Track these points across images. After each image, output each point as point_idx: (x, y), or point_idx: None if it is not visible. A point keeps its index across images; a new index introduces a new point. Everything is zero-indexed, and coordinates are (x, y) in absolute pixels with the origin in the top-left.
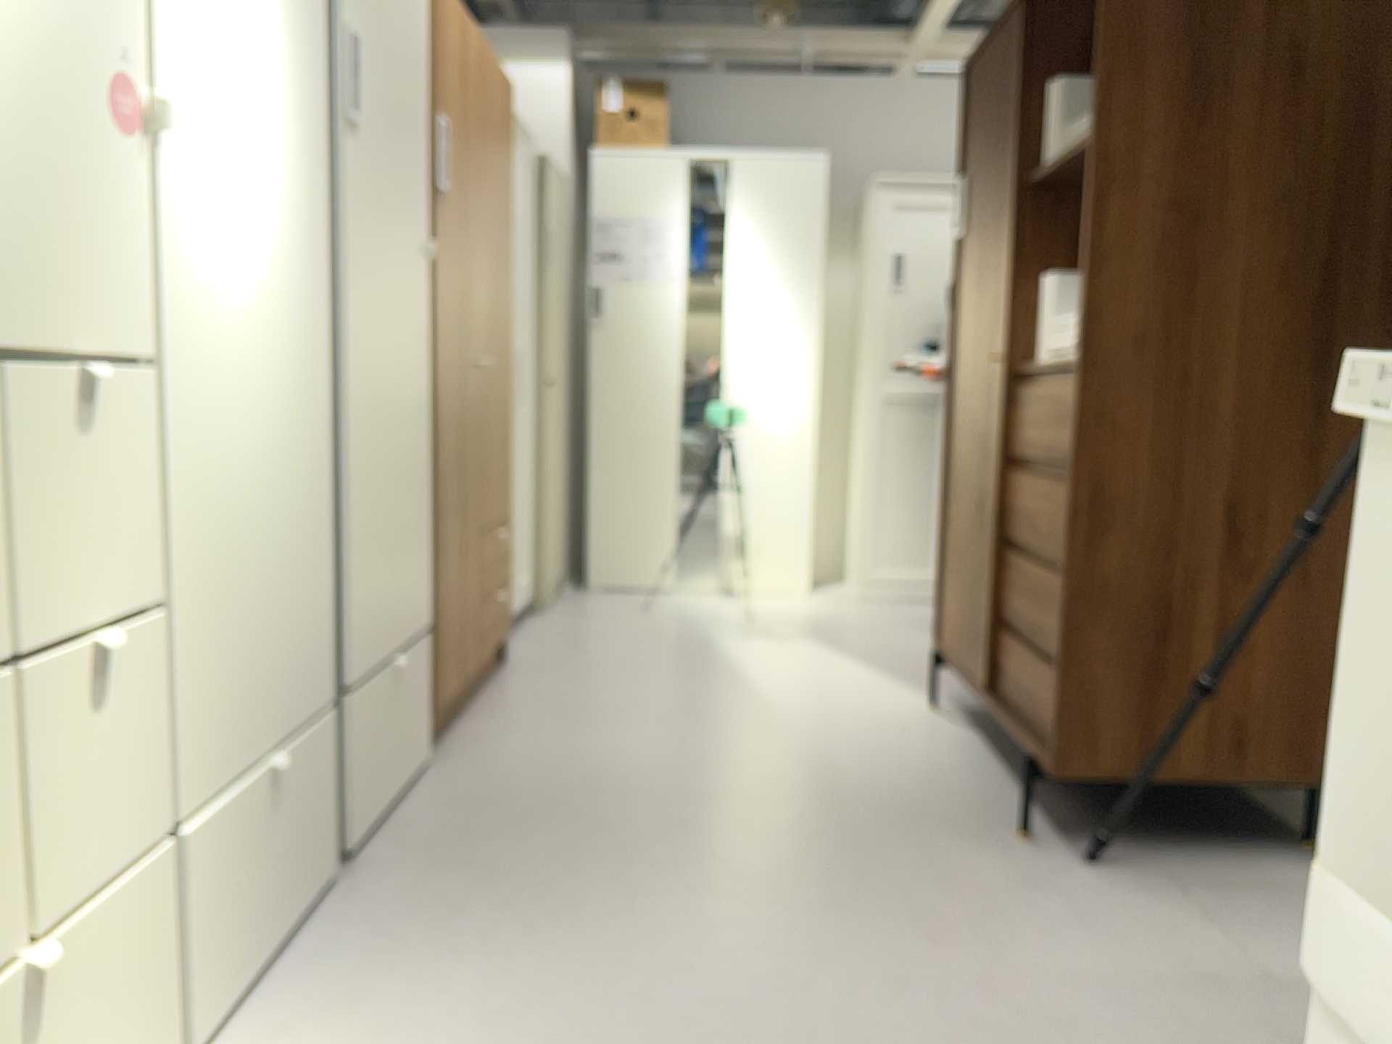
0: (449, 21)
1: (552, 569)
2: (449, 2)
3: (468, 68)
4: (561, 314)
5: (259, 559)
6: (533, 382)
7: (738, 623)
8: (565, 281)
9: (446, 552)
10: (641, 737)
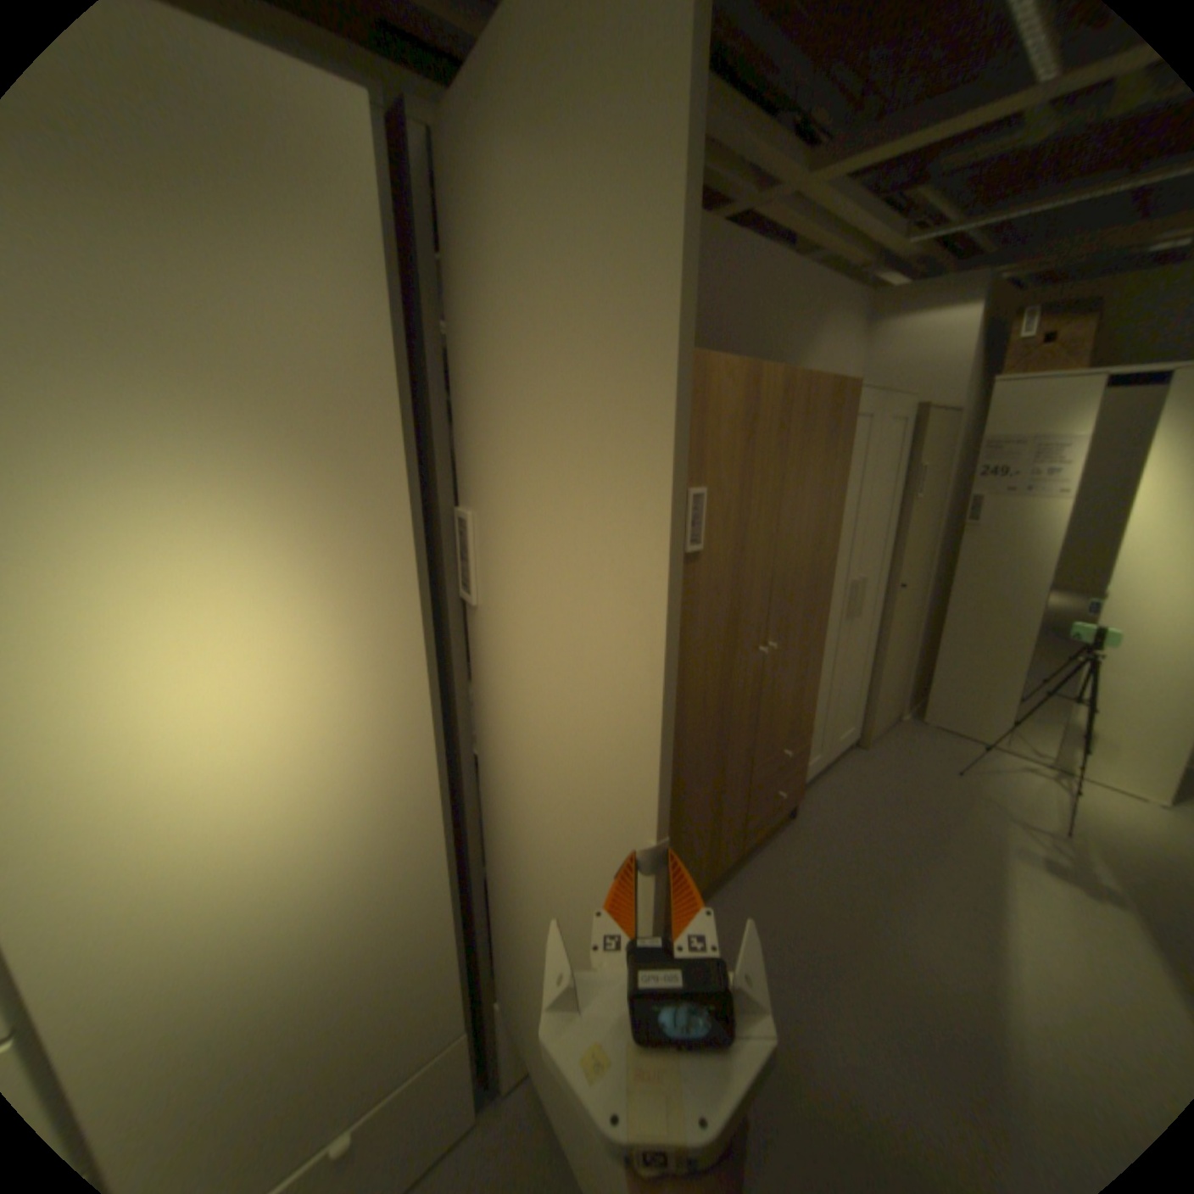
0: (725, 388)
1: (886, 716)
2: (726, 370)
3: (763, 414)
4: (932, 524)
5: (314, 1020)
6: (883, 589)
7: (1049, 835)
8: (942, 495)
9: (689, 814)
10: (834, 1025)
